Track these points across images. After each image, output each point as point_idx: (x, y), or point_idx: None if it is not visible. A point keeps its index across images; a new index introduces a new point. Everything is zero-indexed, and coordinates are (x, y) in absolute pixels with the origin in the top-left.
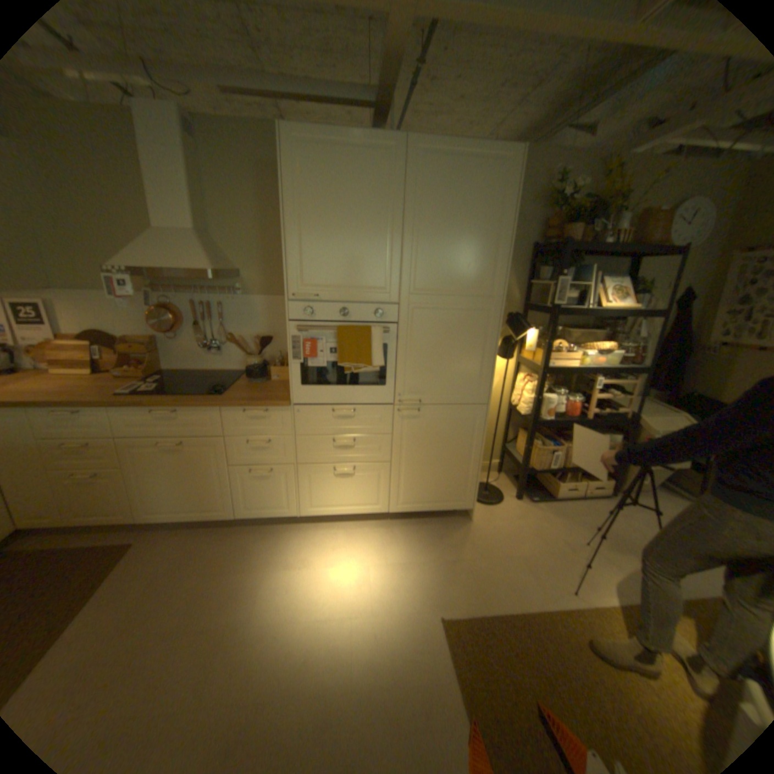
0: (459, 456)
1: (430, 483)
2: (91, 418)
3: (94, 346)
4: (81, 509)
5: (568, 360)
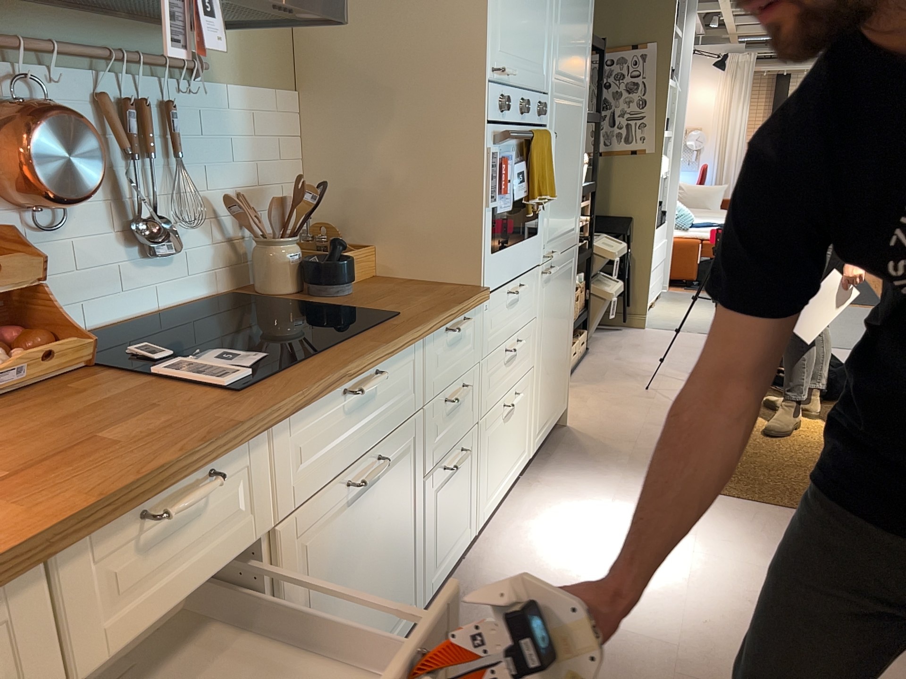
0: (565, 329)
1: (552, 384)
2: (230, 485)
3: None
4: None
5: None
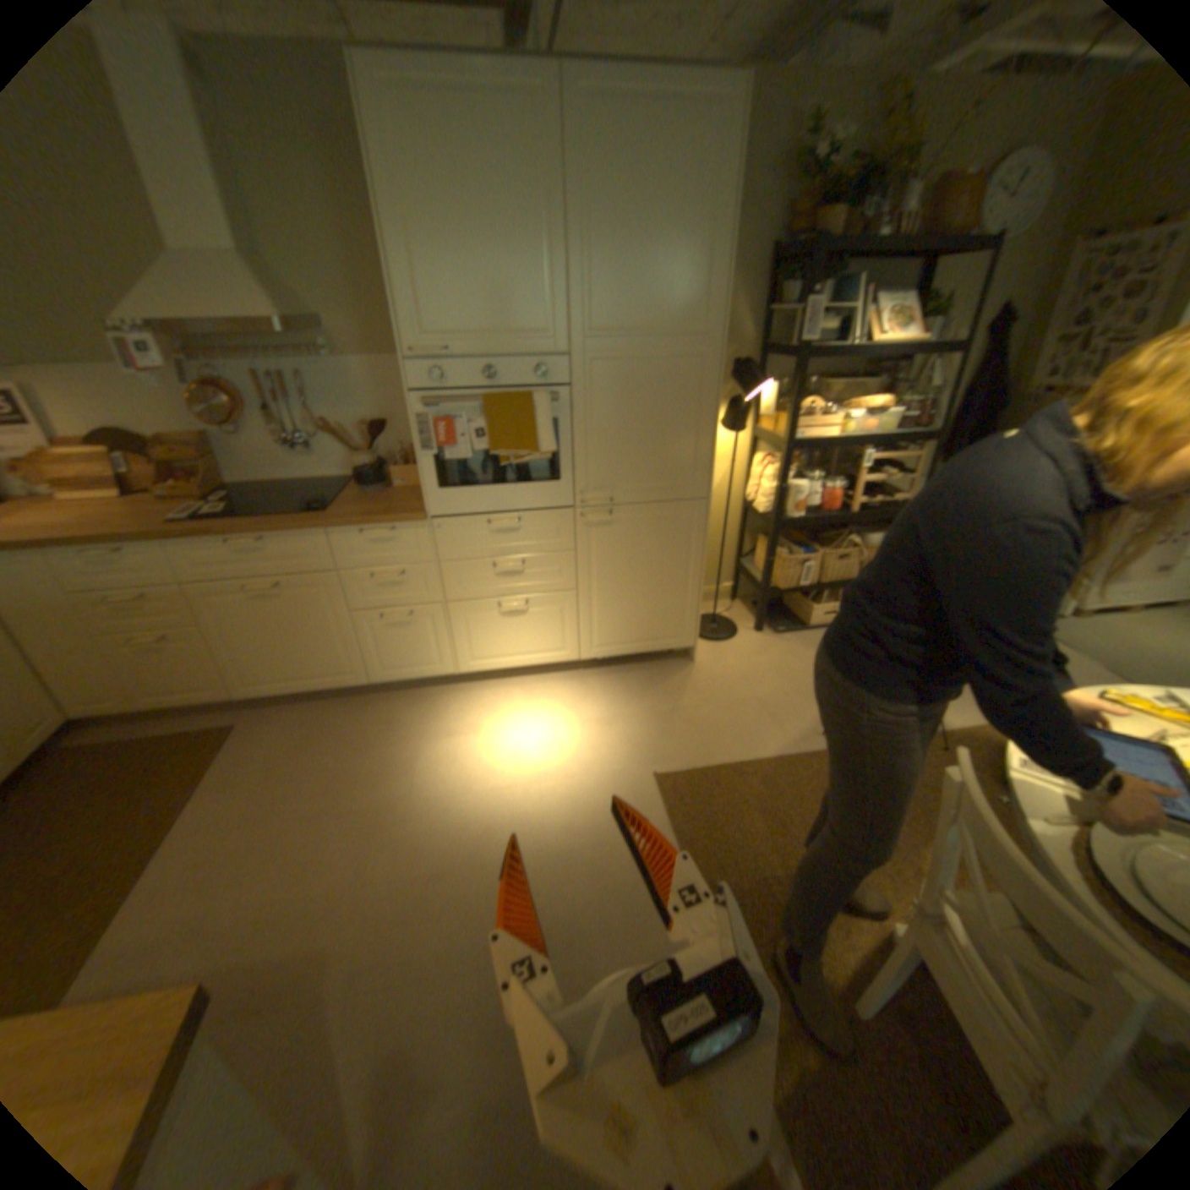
0: (672, 576)
1: (634, 615)
2: (143, 556)
3: (119, 452)
4: (156, 684)
5: (825, 427)
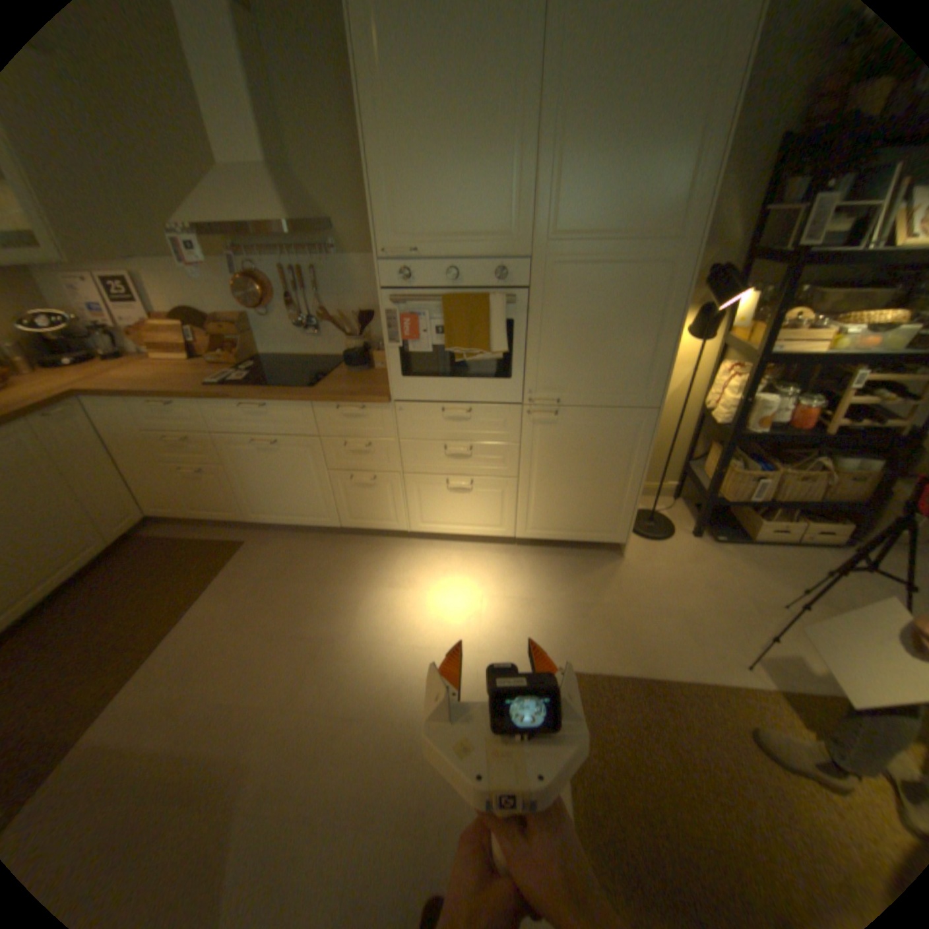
0: (611, 478)
1: (569, 508)
2: (183, 411)
3: (186, 327)
4: (193, 504)
5: (811, 341)
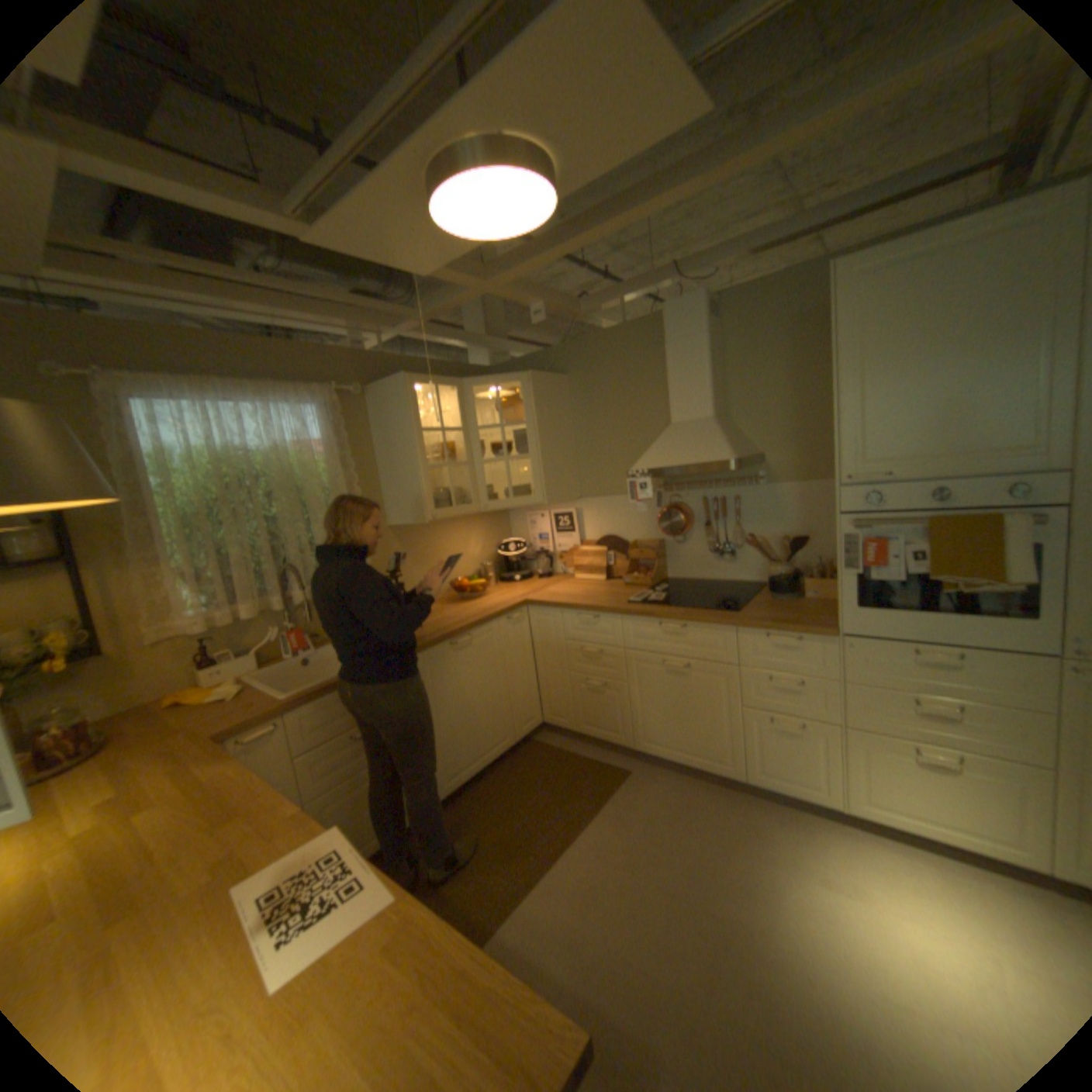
0: None
1: None
2: (607, 625)
3: (609, 552)
4: (590, 719)
5: None
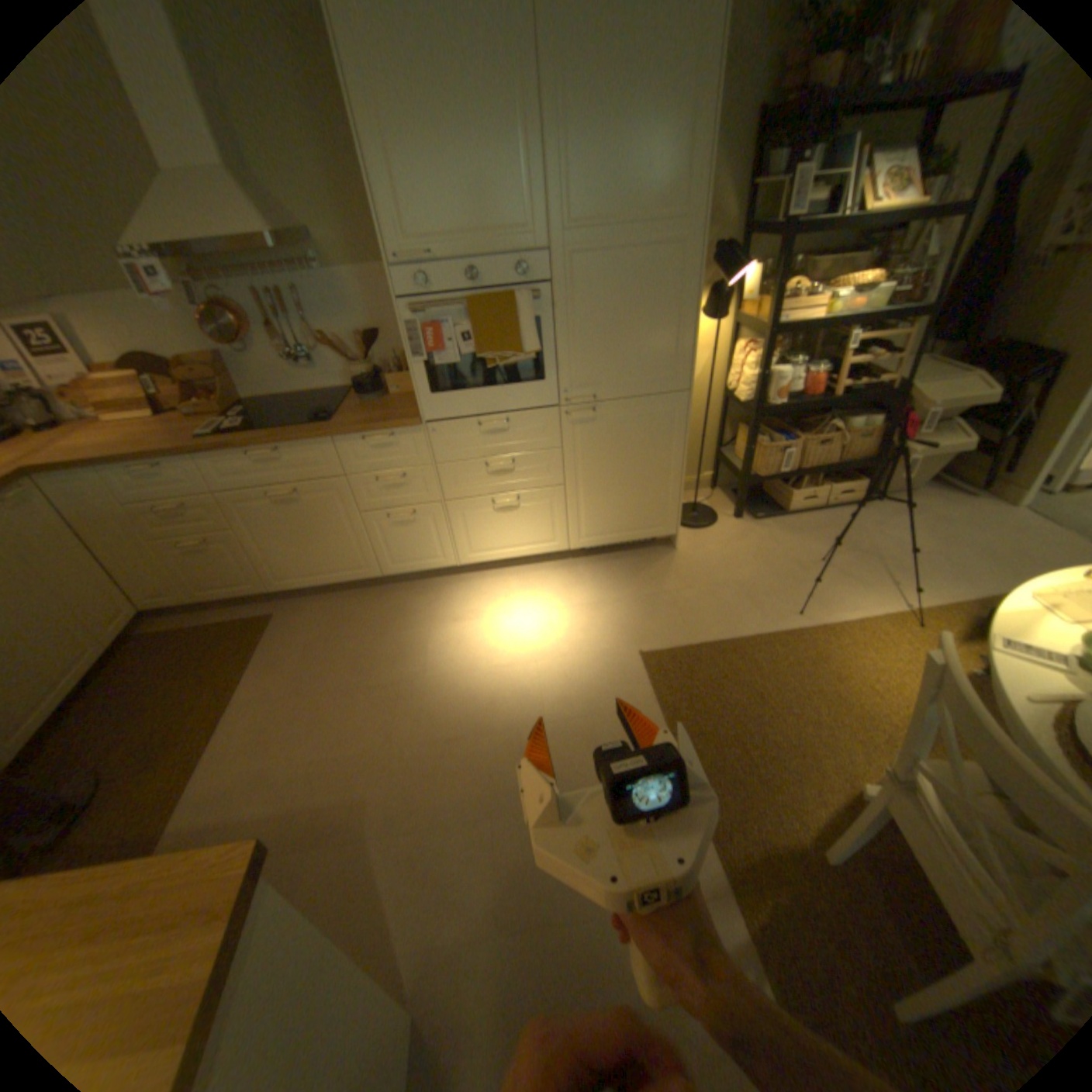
0: (653, 468)
1: (617, 508)
2: (175, 471)
3: (142, 376)
4: (201, 583)
5: (809, 309)
